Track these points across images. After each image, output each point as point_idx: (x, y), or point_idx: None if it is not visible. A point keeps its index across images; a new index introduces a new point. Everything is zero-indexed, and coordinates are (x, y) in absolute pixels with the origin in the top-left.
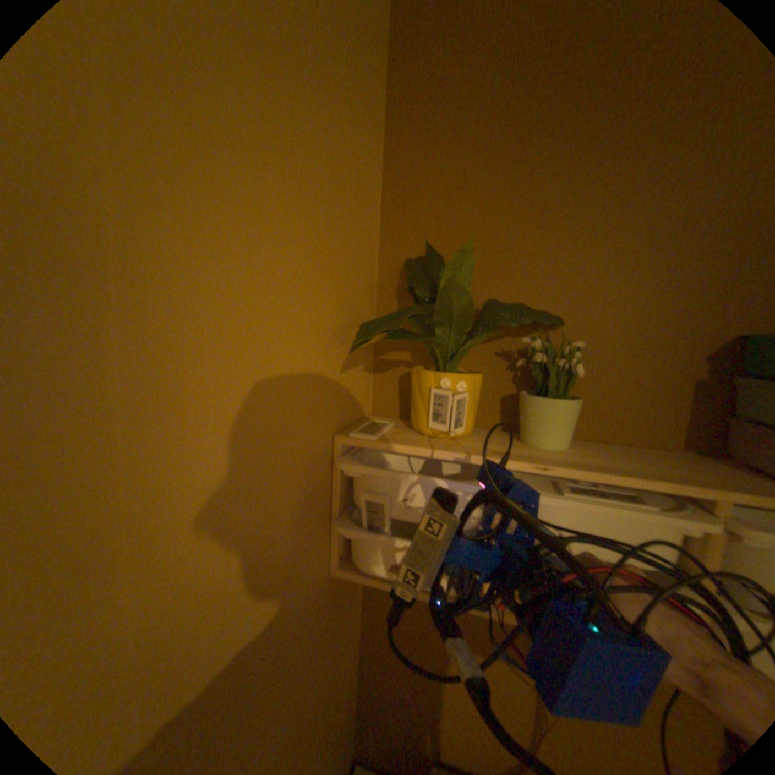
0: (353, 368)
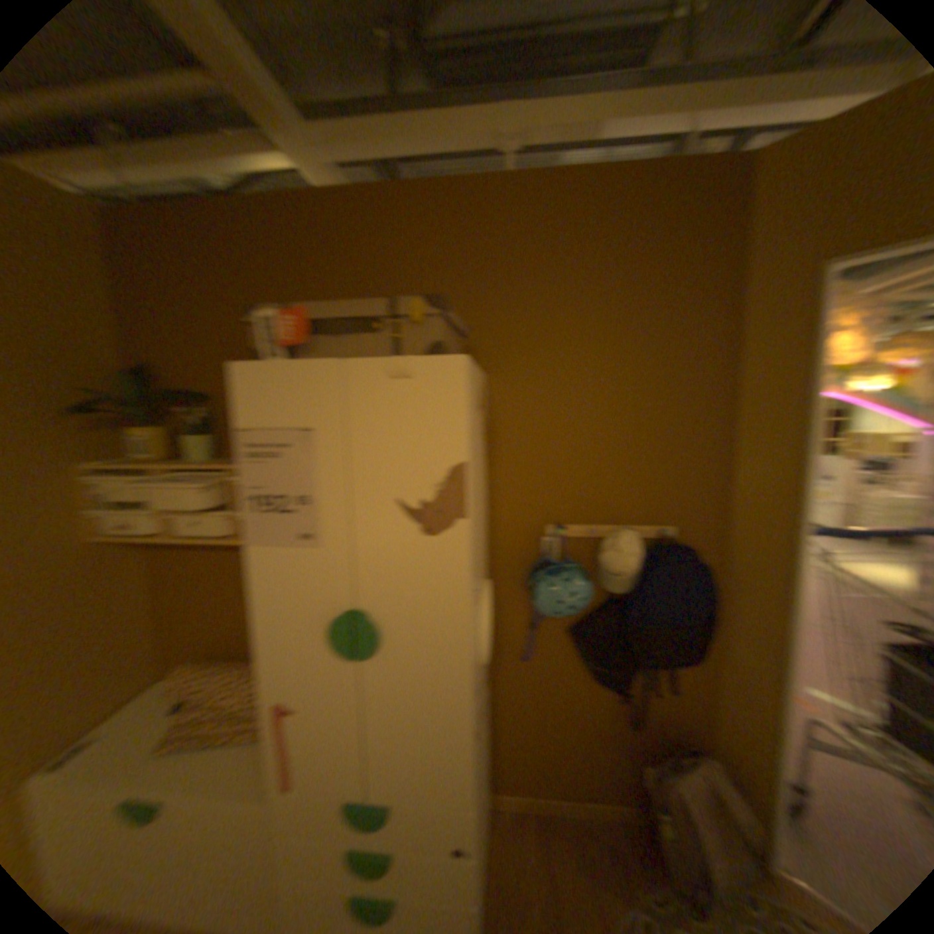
0: (83, 433)
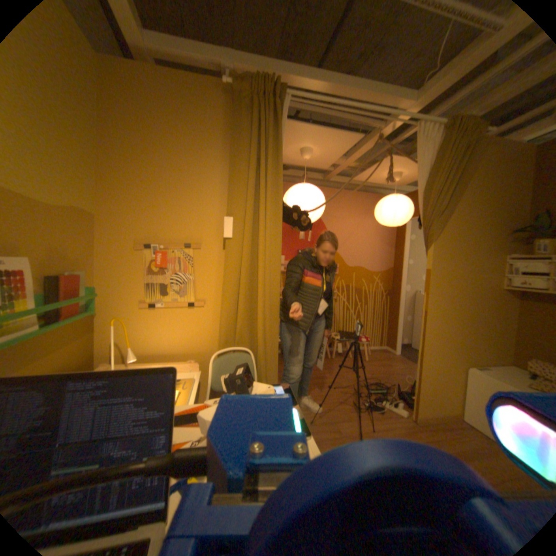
0: (513, 241)
